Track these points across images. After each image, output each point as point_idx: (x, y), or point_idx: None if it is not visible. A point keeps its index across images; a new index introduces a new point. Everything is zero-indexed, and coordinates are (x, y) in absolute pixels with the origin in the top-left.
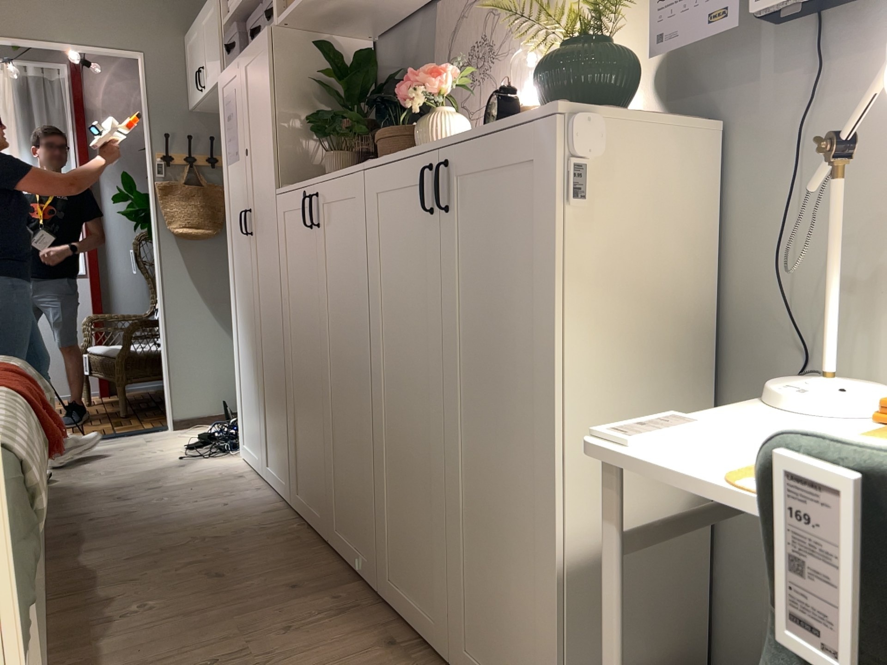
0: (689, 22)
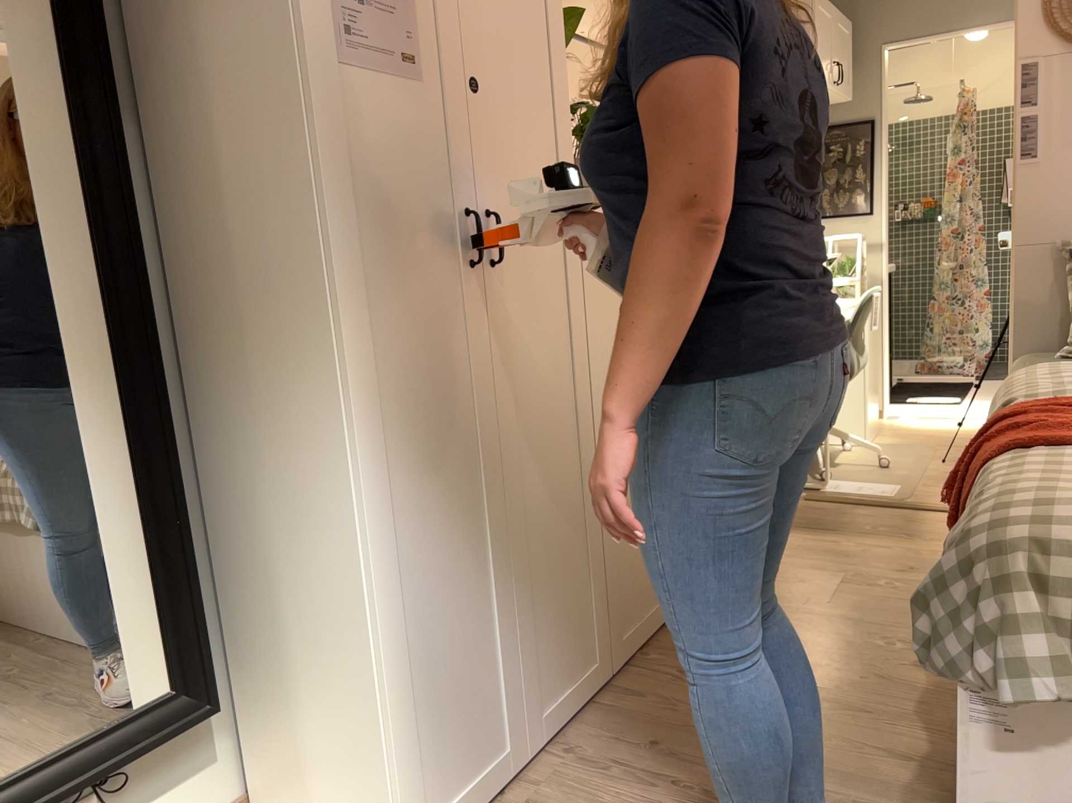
0: None
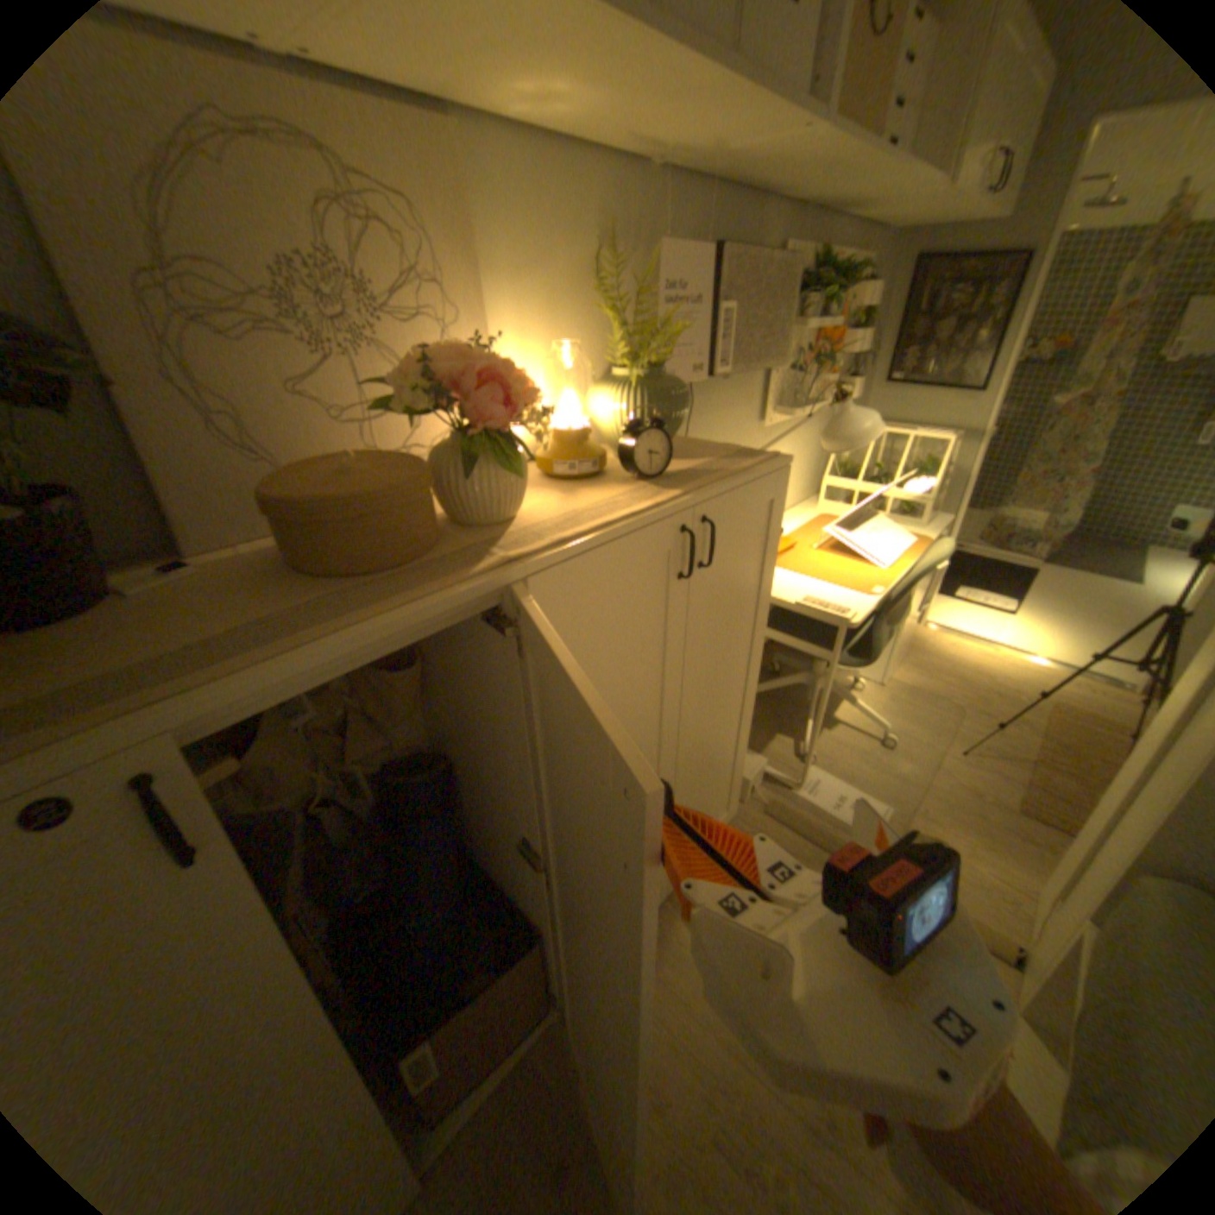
0: (679, 363)
